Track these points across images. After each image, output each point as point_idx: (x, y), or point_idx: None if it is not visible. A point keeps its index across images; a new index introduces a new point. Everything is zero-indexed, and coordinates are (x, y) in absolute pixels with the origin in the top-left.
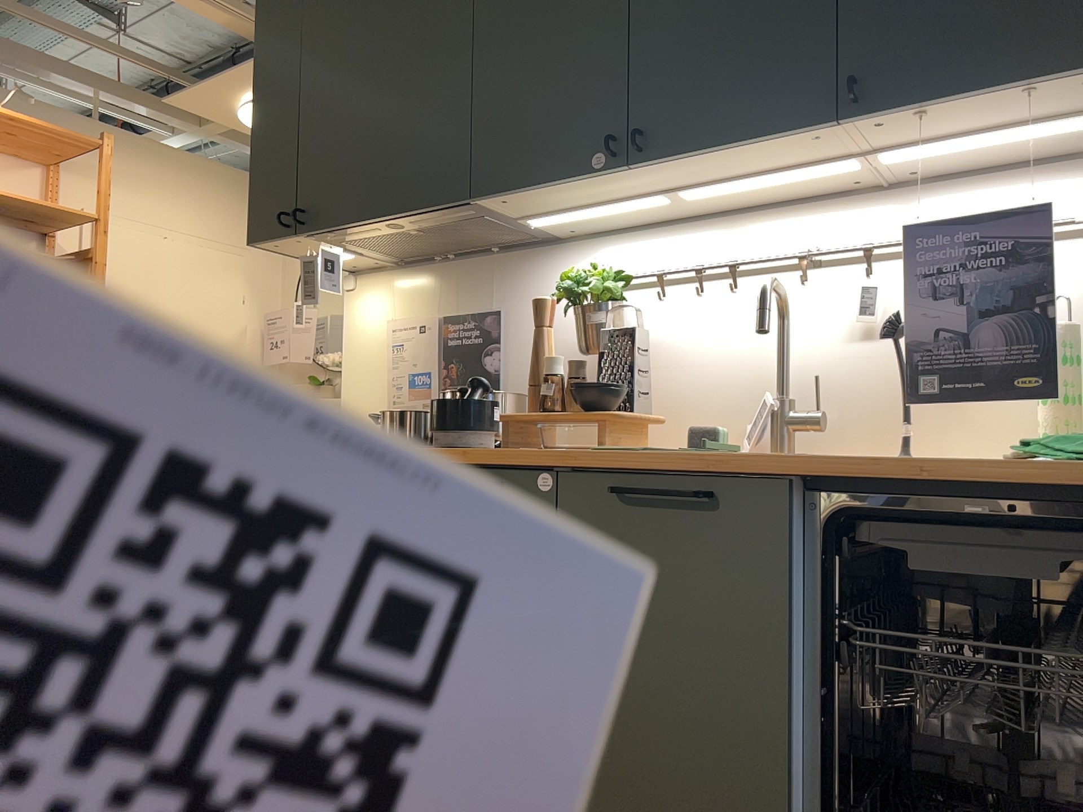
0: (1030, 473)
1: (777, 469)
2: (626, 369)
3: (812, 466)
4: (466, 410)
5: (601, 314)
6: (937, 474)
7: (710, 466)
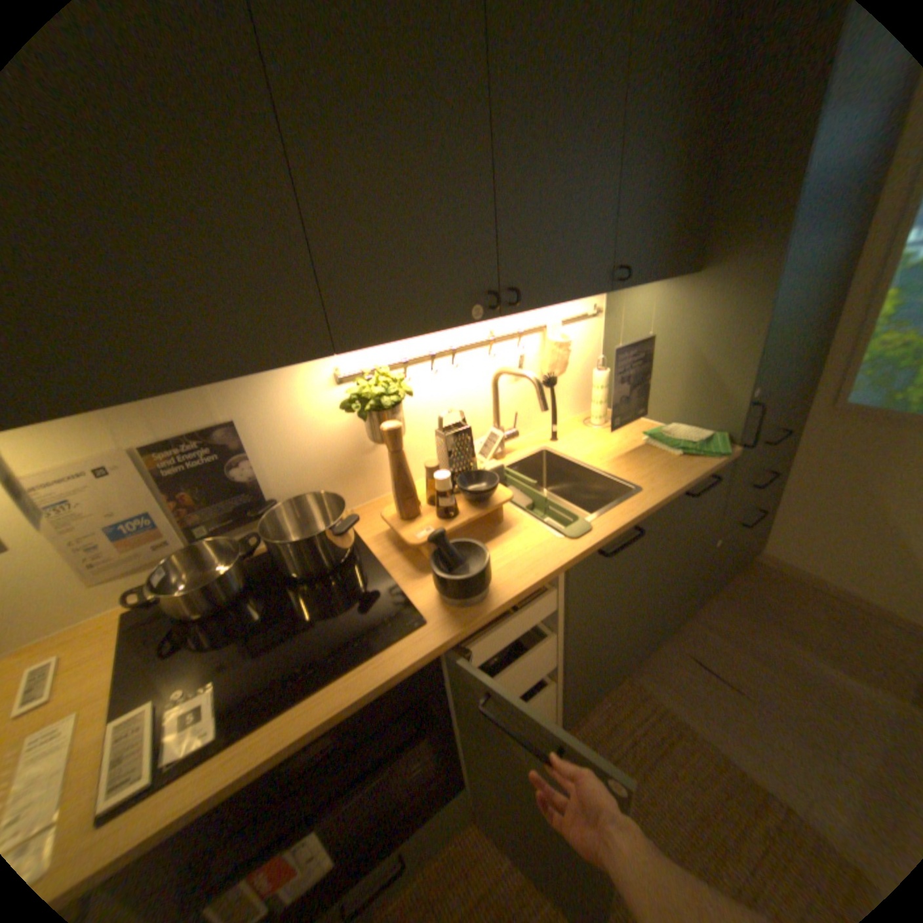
0: (718, 468)
1: (662, 504)
2: (468, 457)
3: (674, 497)
4: (483, 566)
5: (401, 413)
6: (699, 479)
7: (640, 517)
